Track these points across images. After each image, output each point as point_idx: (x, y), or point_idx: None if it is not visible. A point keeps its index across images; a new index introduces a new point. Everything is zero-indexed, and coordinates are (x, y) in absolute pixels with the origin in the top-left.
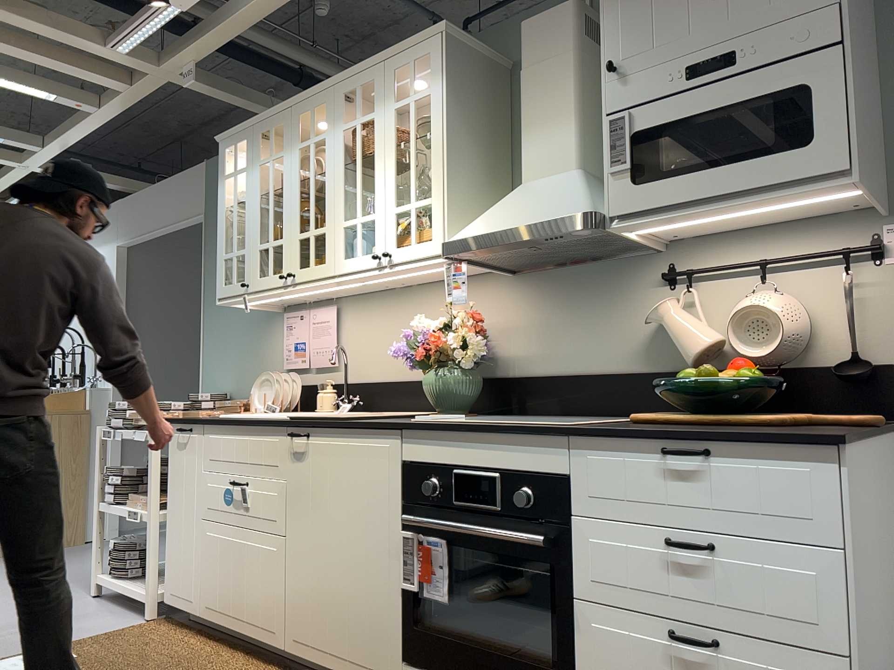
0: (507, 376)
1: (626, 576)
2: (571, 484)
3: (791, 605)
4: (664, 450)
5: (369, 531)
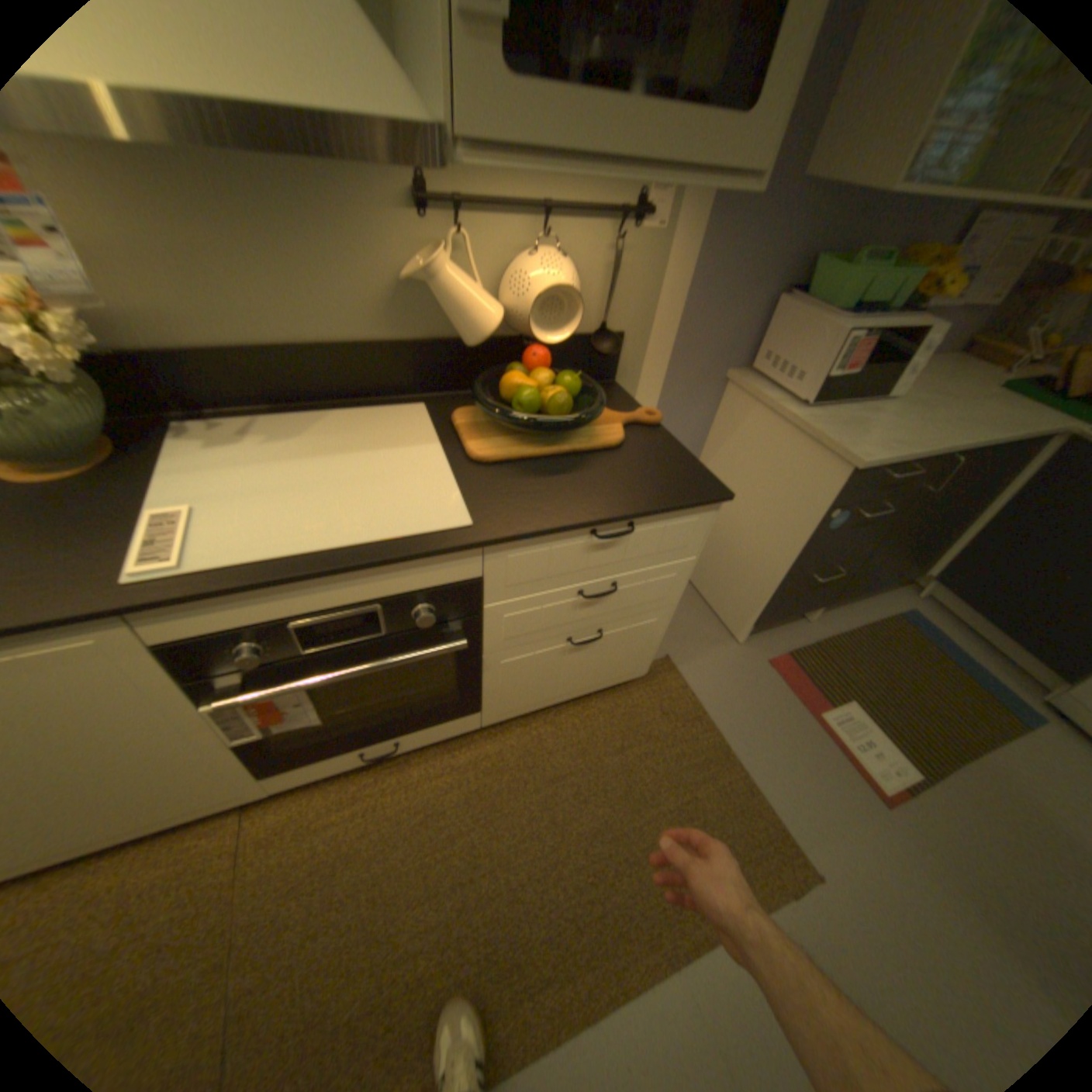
0: (124, 350)
1: (538, 625)
2: (485, 582)
3: (655, 595)
4: (601, 536)
5: (117, 733)
